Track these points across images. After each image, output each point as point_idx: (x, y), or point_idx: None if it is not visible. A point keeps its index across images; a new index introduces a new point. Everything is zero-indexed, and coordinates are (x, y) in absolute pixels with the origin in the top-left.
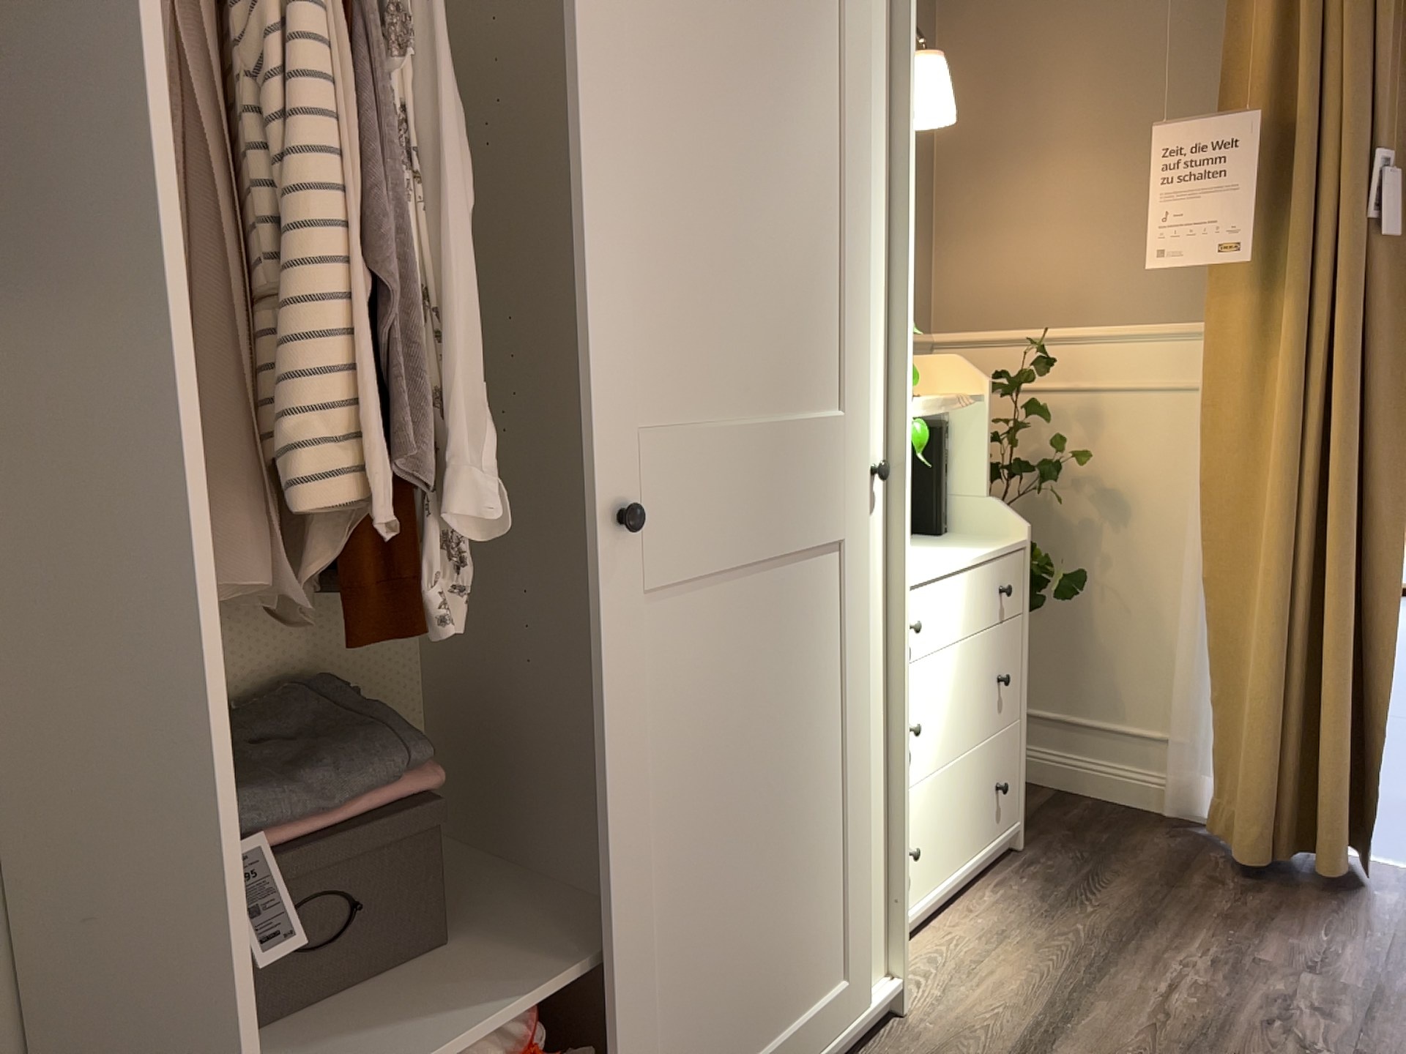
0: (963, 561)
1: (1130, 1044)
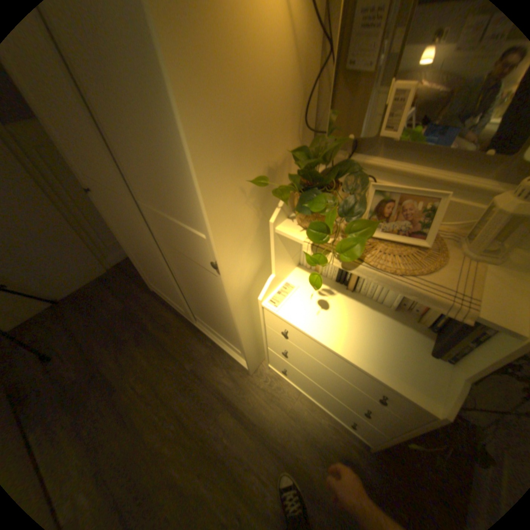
0: (344, 358)
1: (225, 447)
